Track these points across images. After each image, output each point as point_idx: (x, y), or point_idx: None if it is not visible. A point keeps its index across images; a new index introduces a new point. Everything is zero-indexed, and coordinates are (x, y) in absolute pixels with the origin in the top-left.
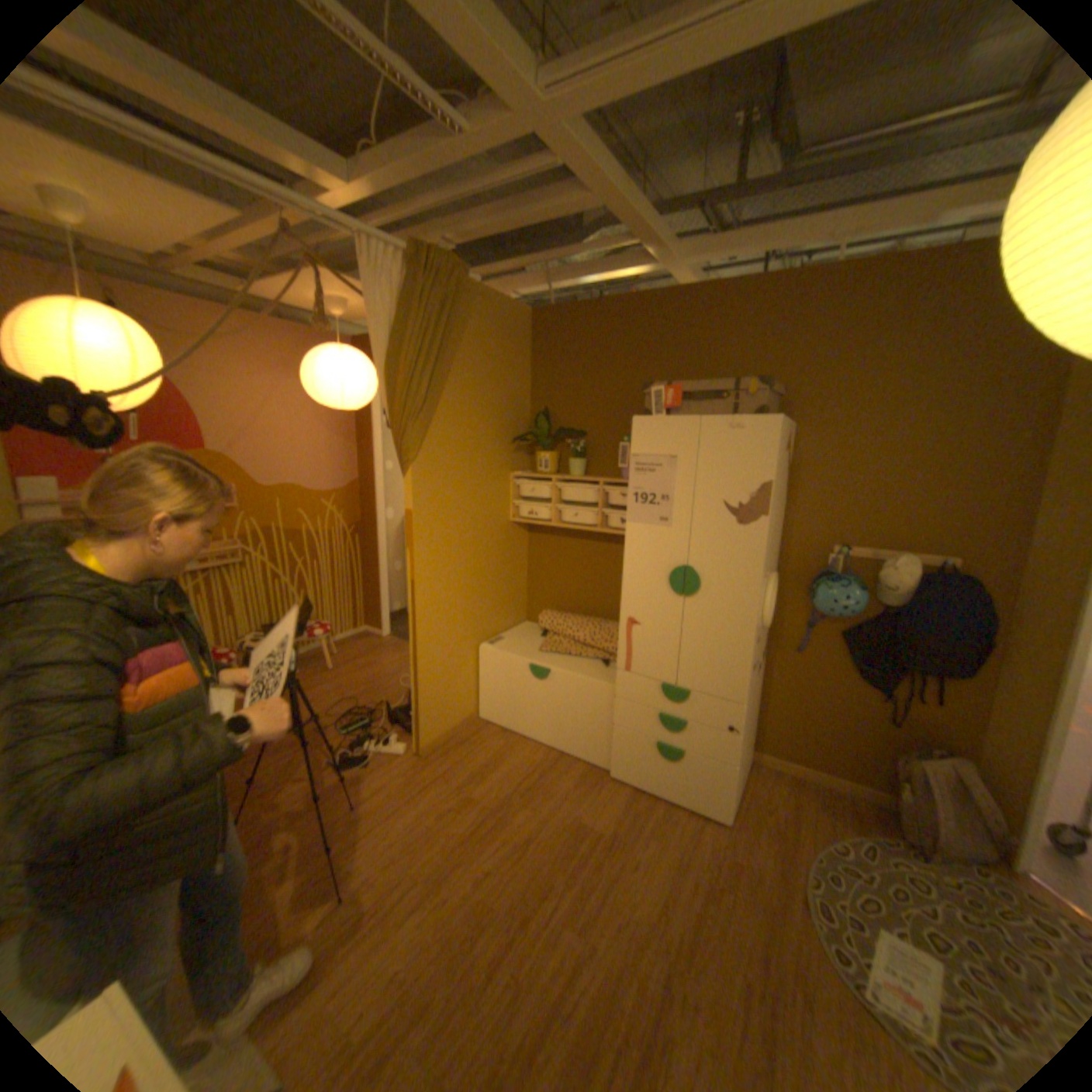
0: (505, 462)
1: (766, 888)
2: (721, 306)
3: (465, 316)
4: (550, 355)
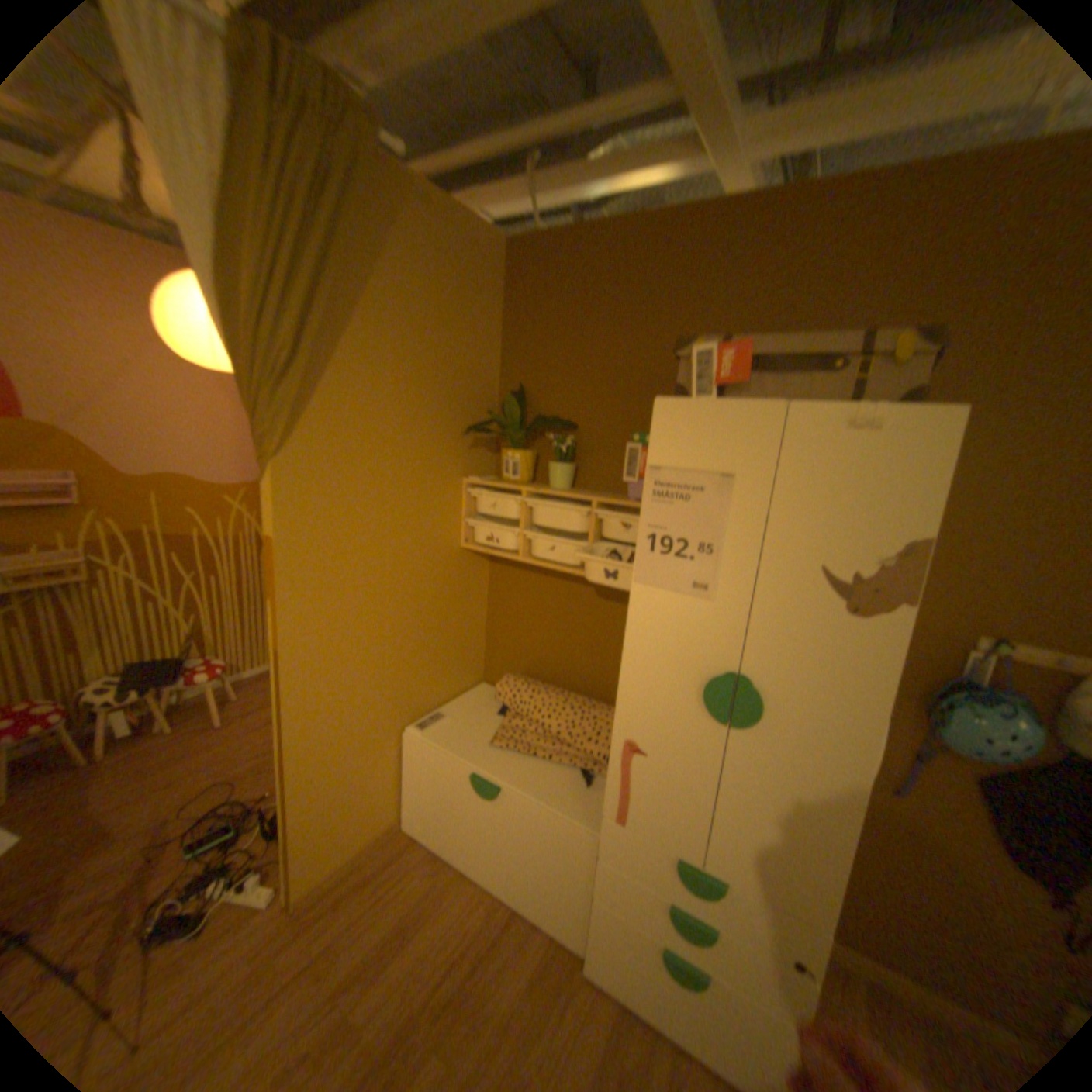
0: (458, 462)
1: None
2: (810, 226)
3: (389, 223)
4: (531, 307)
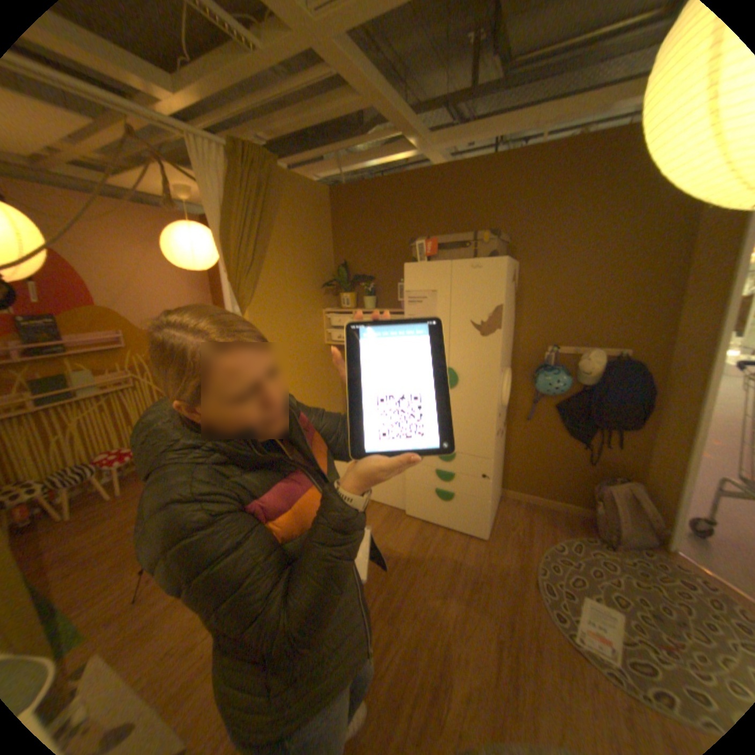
0: (319, 302)
1: (511, 578)
2: (464, 180)
3: (279, 195)
4: (345, 222)
